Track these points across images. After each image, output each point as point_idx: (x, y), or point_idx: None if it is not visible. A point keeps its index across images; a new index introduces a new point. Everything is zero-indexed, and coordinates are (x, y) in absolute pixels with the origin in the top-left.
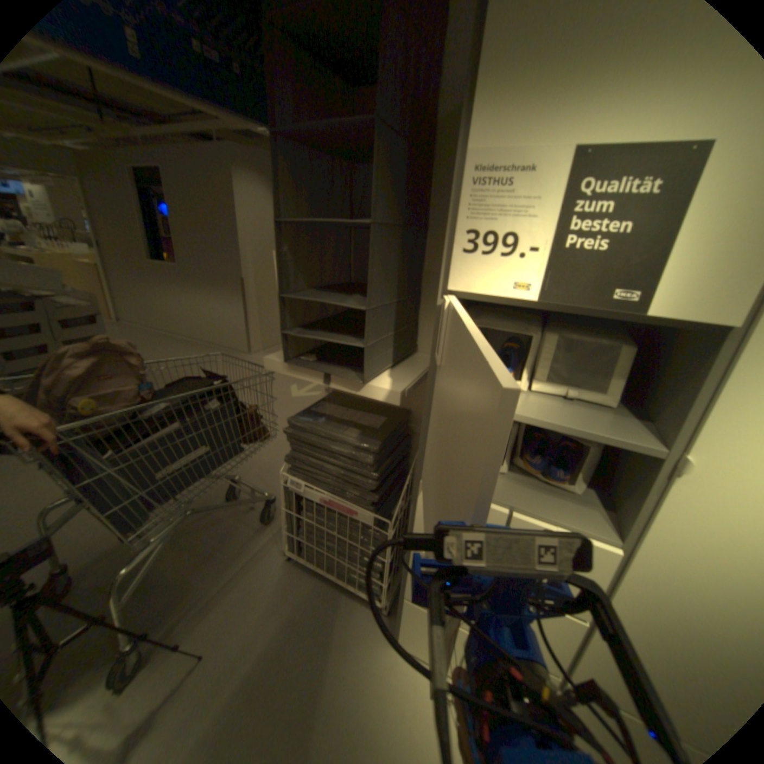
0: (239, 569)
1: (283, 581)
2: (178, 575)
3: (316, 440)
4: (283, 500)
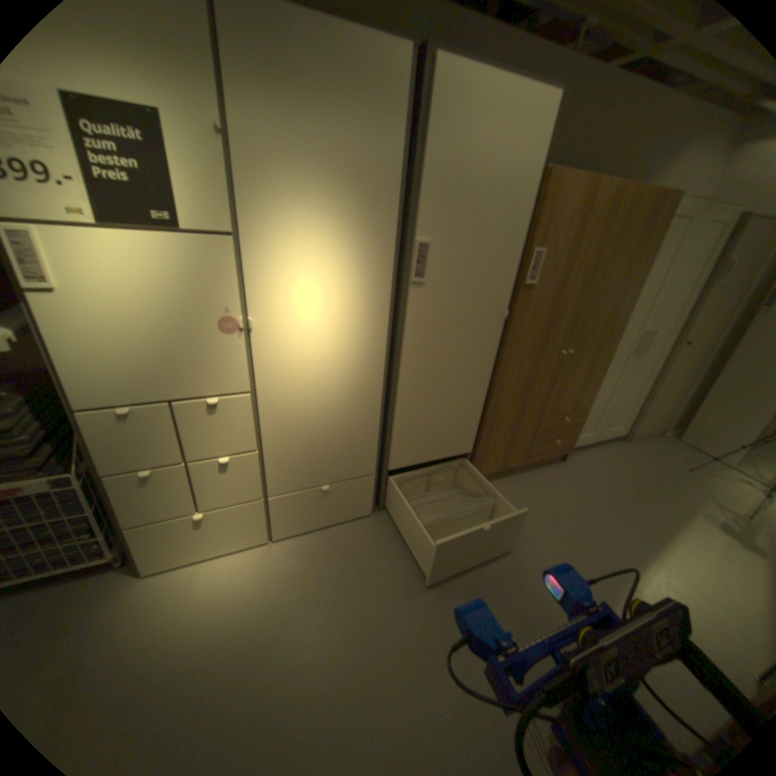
0: None
1: None
2: None
3: None
4: None
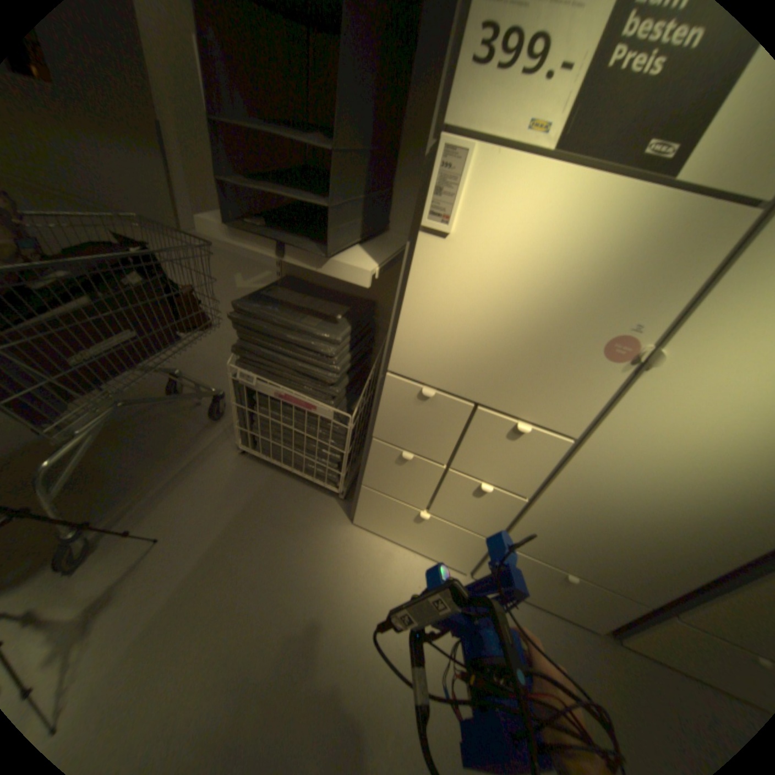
0: (190, 462)
1: (239, 473)
2: (122, 469)
3: (270, 329)
4: (234, 394)
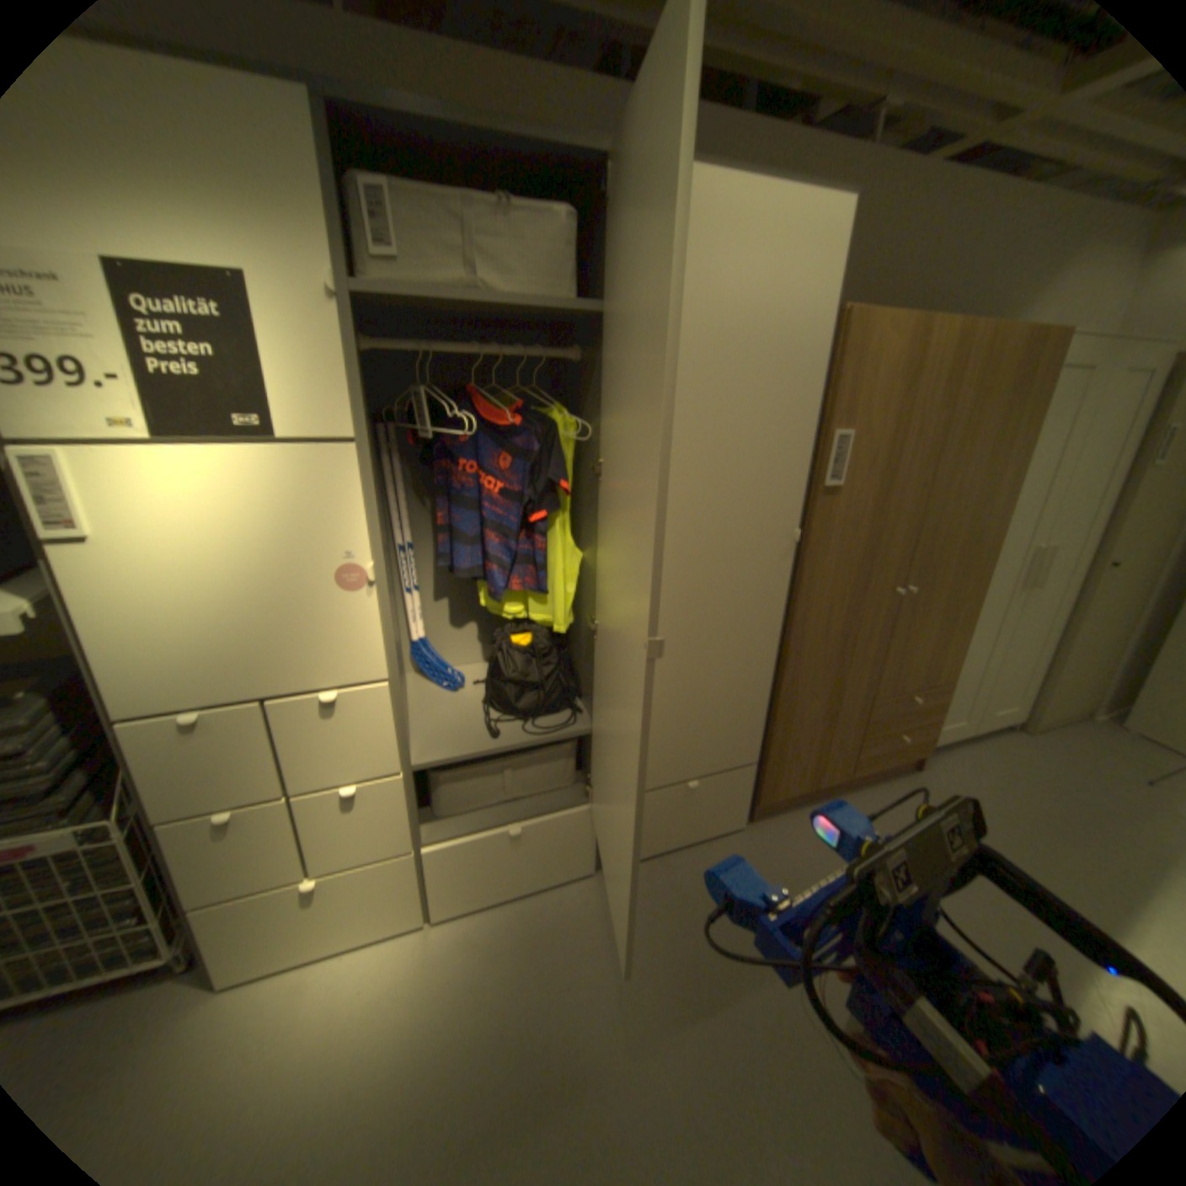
0: None
1: None
2: None
3: None
4: None
